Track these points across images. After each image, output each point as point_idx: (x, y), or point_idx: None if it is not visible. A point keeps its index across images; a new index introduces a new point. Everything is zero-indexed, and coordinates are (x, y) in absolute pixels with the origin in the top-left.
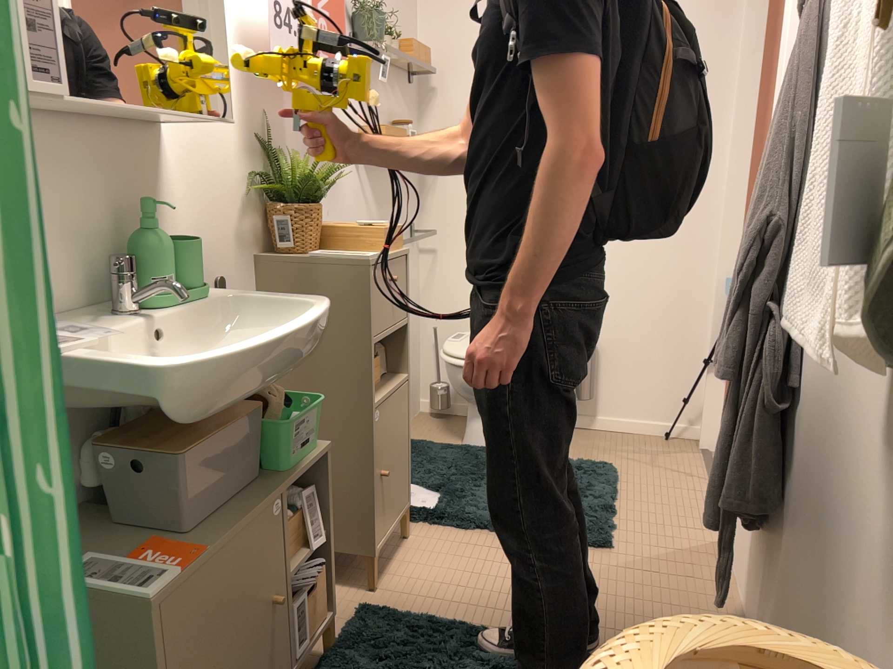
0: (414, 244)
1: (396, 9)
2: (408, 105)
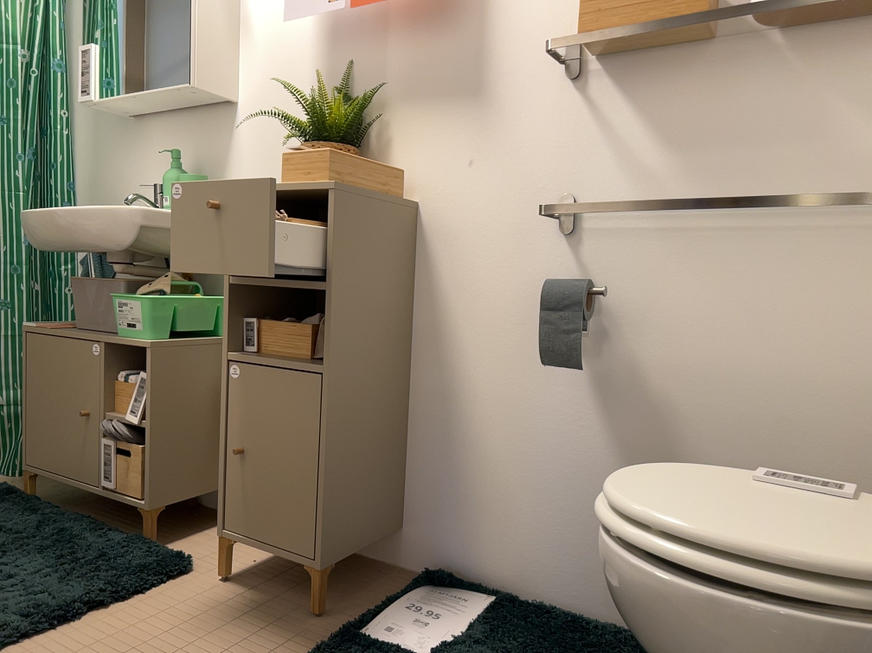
0: None
1: None
2: None
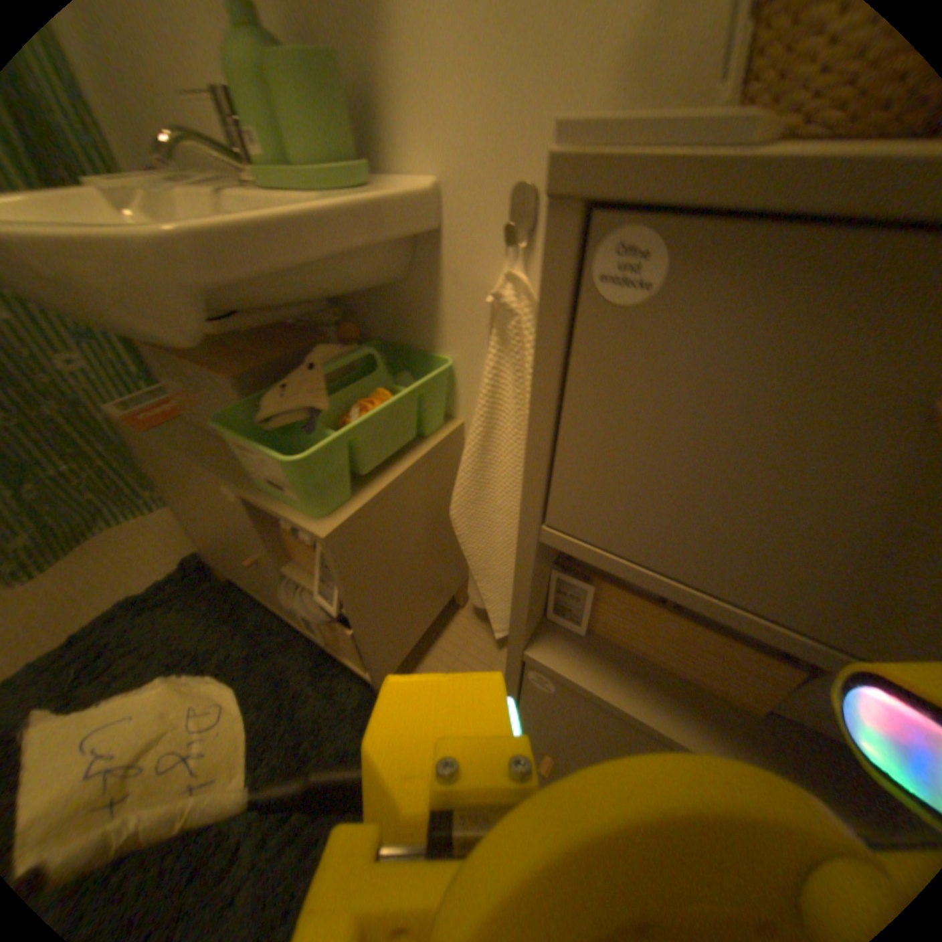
0: None
1: None
2: None
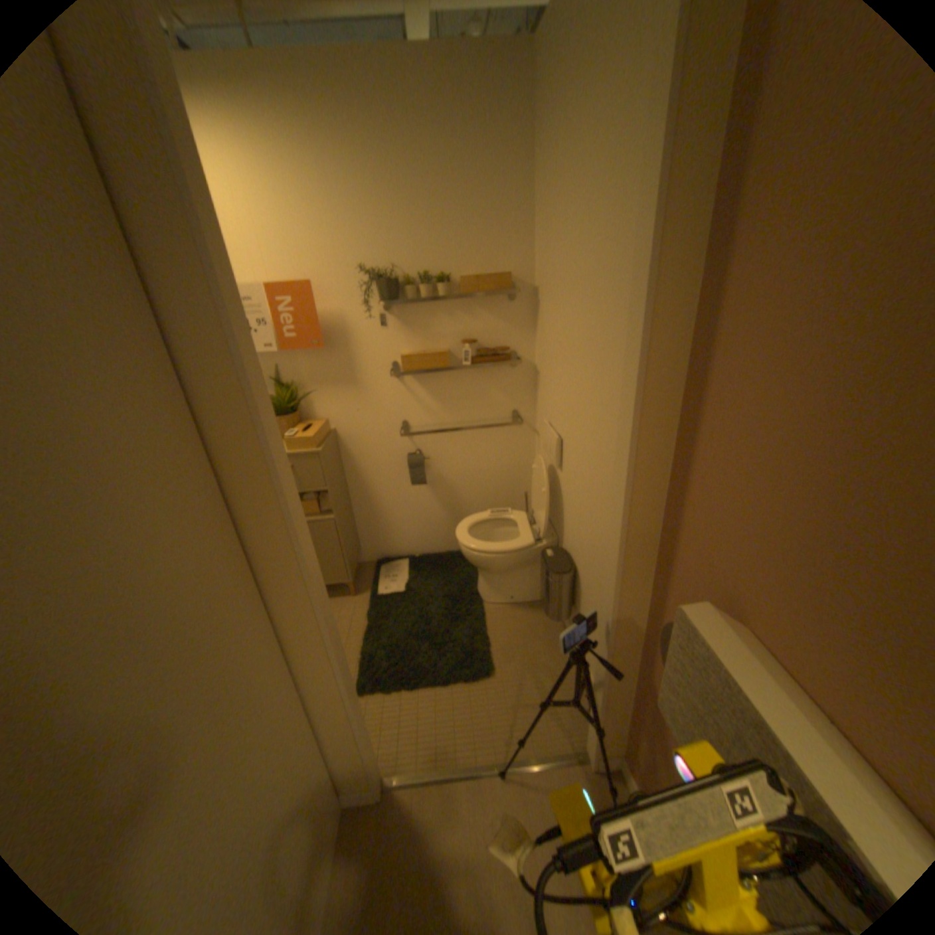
0: (521, 428)
1: (477, 242)
2: (509, 318)
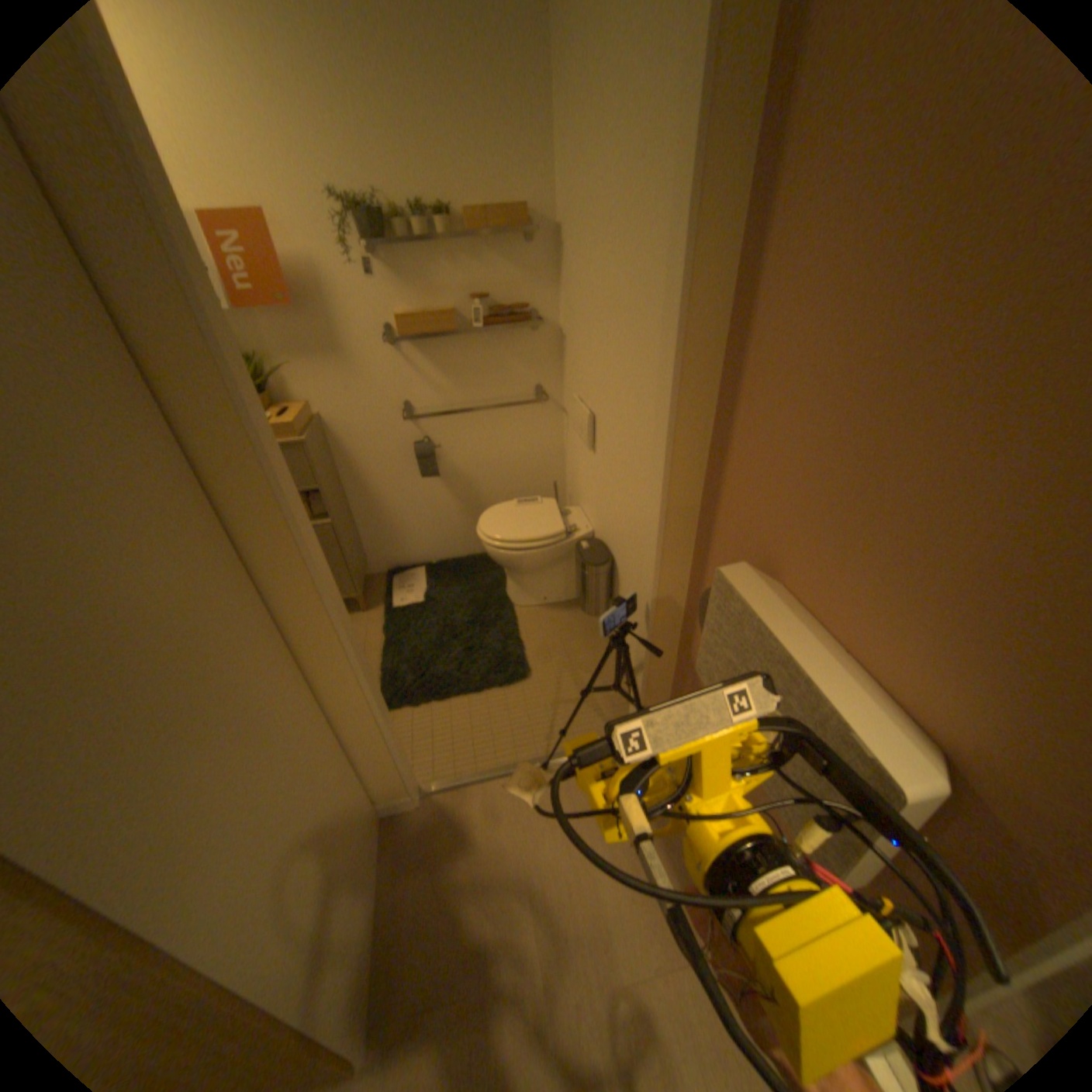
0: (546, 406)
1: (481, 160)
2: (526, 266)
